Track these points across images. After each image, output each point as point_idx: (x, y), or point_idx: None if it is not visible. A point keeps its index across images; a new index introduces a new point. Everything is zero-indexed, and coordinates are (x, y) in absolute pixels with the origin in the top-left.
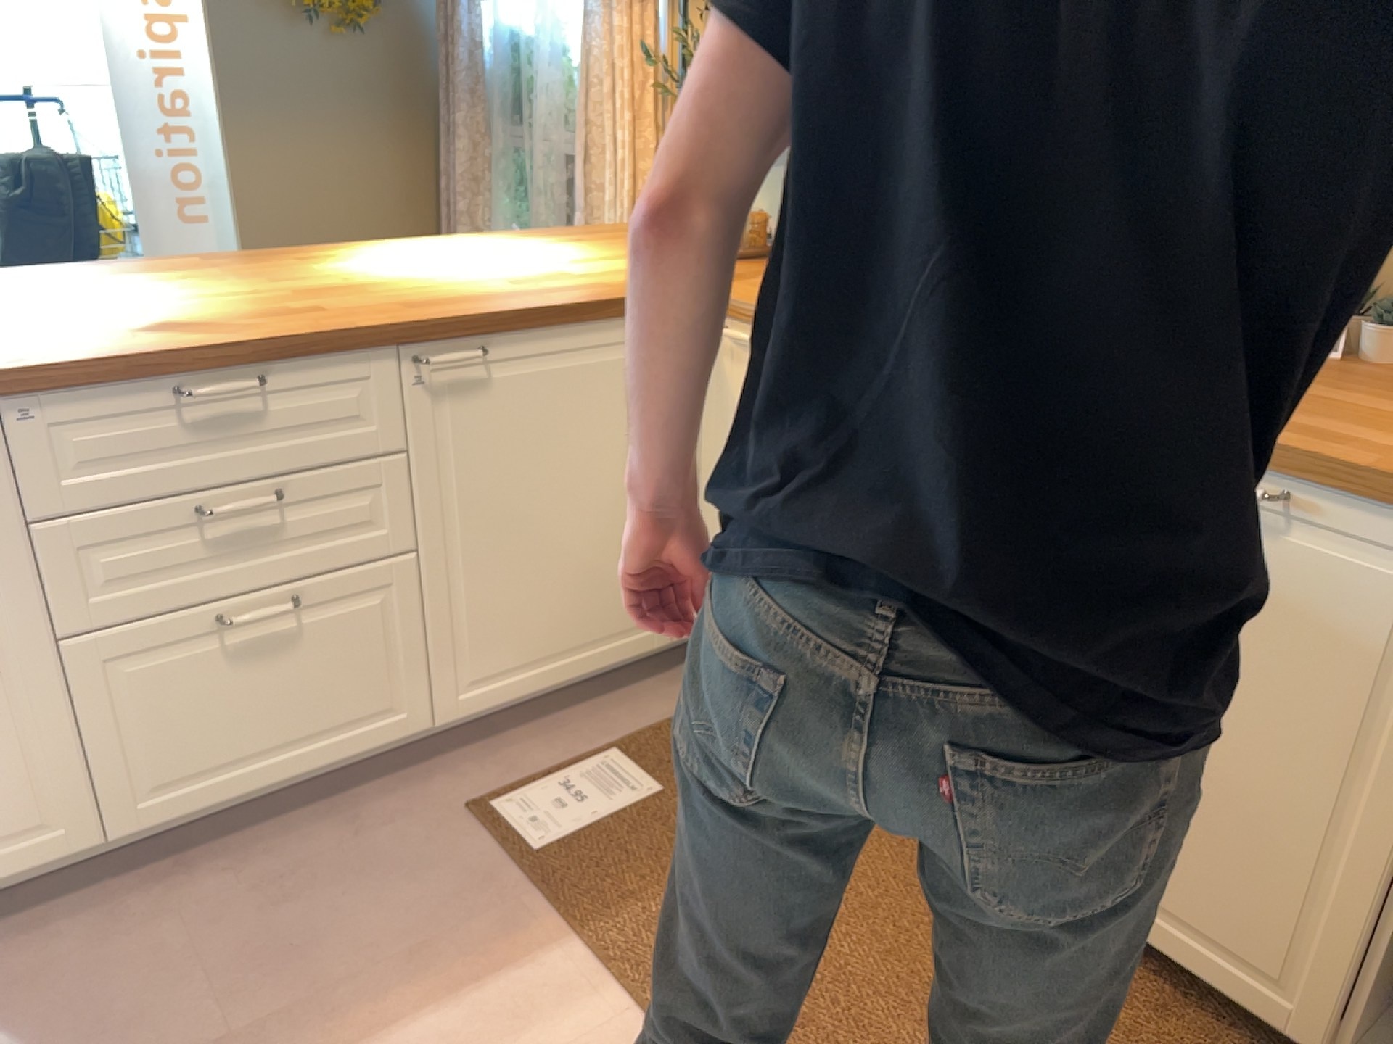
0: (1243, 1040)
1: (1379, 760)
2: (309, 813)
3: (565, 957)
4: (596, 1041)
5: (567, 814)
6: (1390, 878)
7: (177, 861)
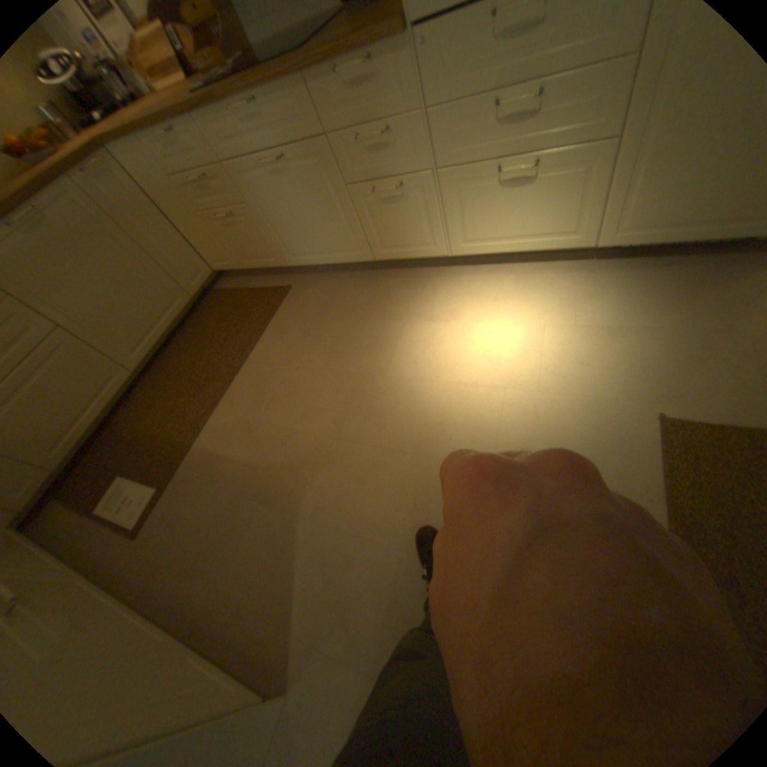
0: (187, 320)
1: (118, 239)
2: (145, 609)
3: (199, 443)
4: (224, 414)
5: (133, 497)
6: (148, 256)
7: (187, 639)
